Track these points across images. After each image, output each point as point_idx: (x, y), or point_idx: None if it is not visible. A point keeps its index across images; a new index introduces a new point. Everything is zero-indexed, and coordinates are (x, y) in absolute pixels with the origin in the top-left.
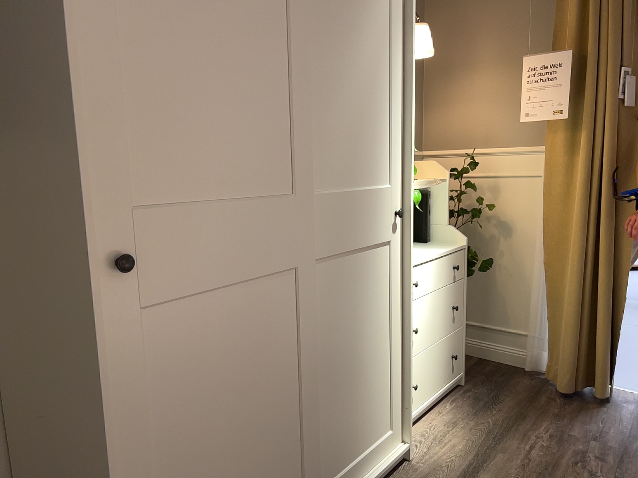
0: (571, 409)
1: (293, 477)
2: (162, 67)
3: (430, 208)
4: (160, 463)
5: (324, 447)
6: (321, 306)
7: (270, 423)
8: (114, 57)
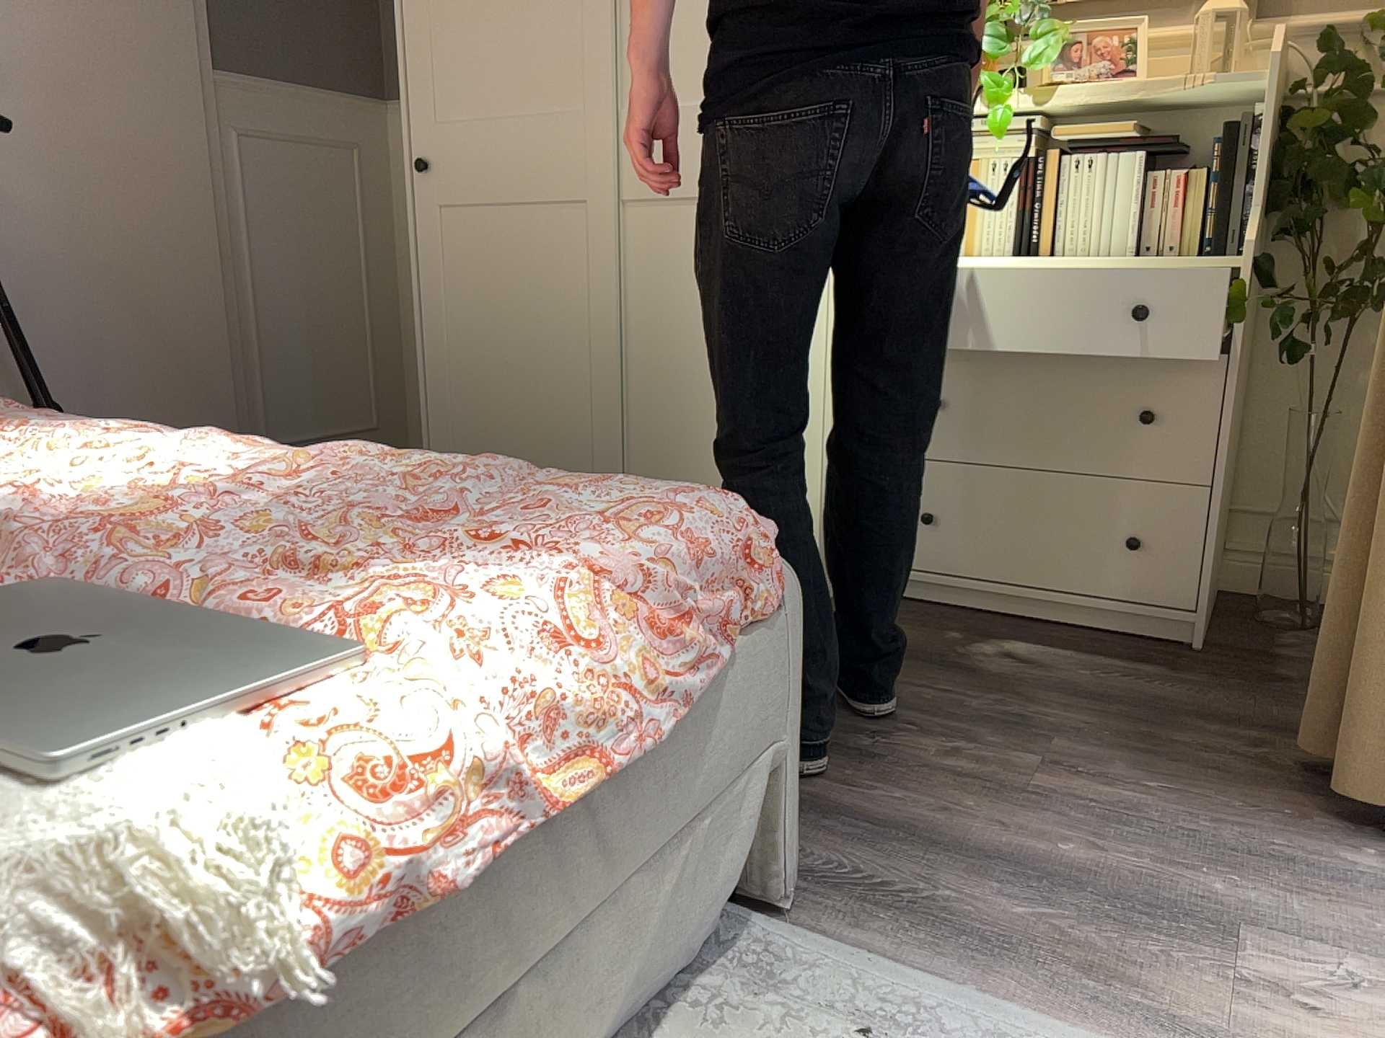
0: (1219, 768)
1: (580, 450)
2: (455, 5)
3: (1254, 162)
4: (453, 342)
5: (645, 457)
6: (643, 266)
7: (552, 369)
8: (422, 10)
